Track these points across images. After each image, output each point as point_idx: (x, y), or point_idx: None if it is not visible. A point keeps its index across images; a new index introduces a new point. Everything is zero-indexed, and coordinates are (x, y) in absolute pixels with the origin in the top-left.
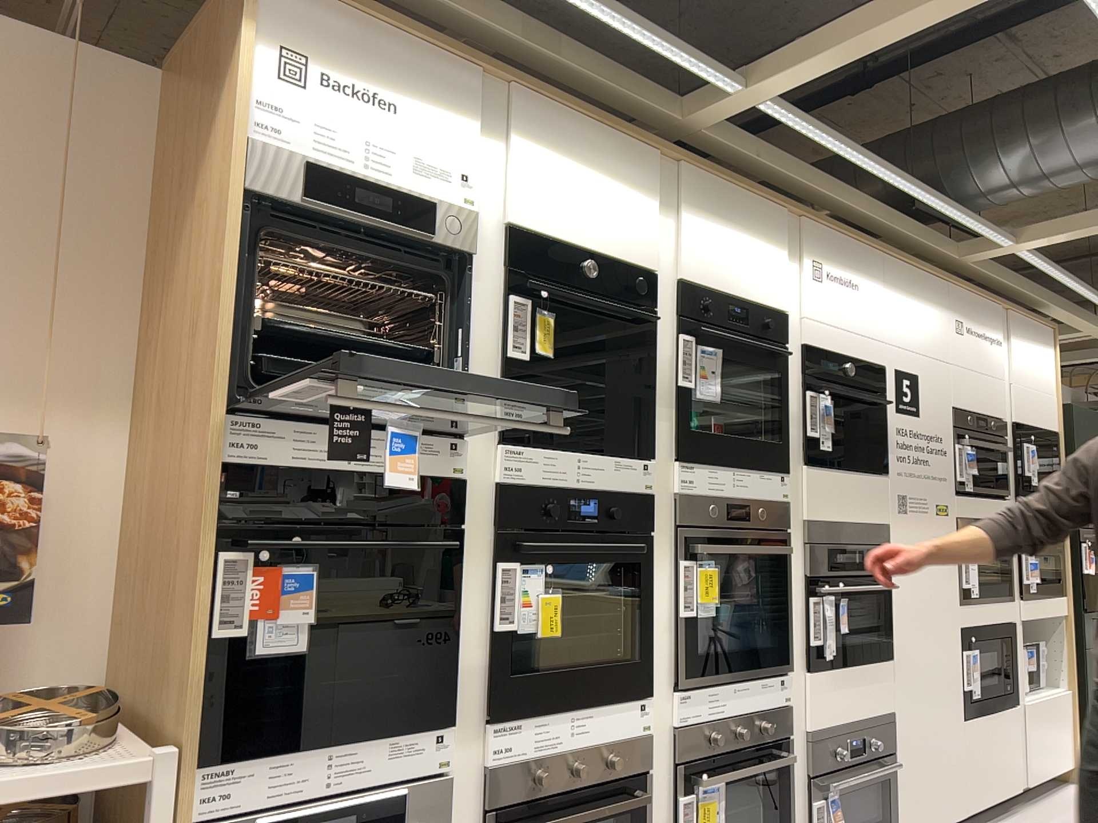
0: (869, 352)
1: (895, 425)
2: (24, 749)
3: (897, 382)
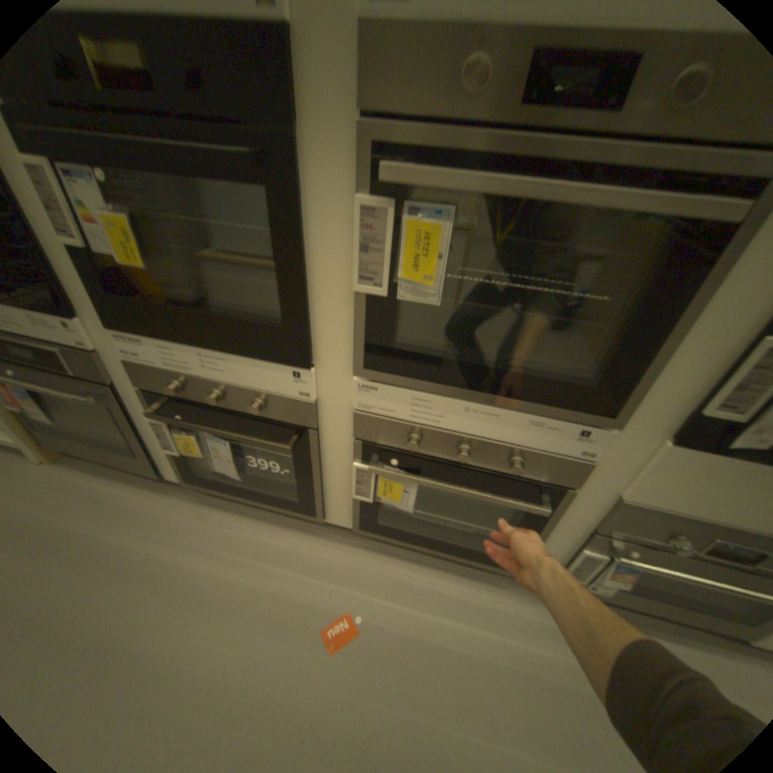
0: None
1: None
2: None
3: None
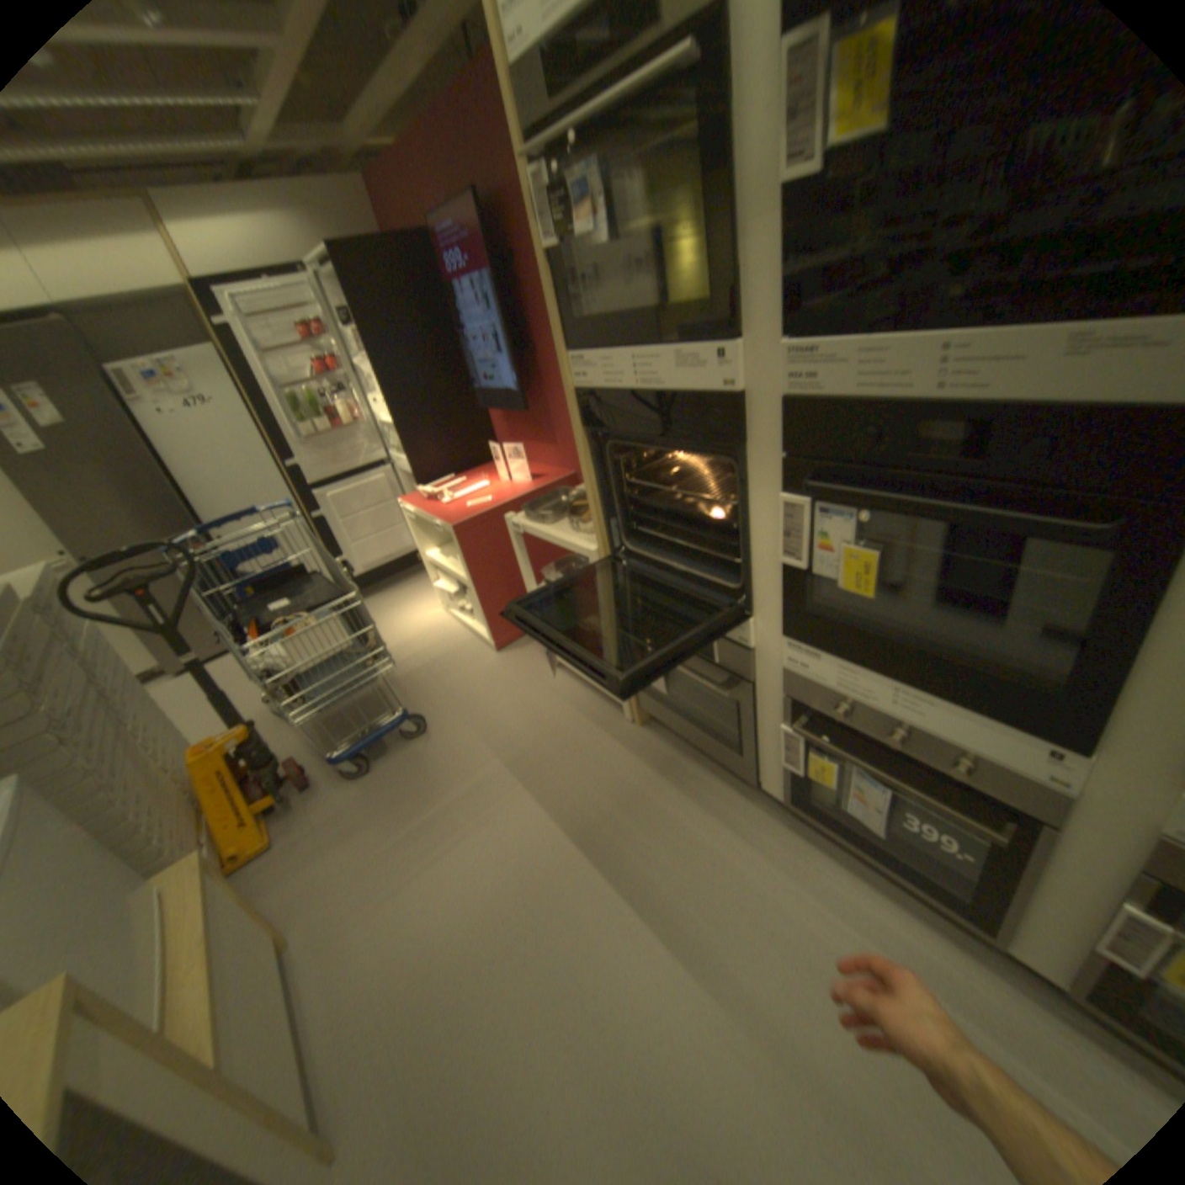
0: None
1: None
2: (573, 528)
3: None
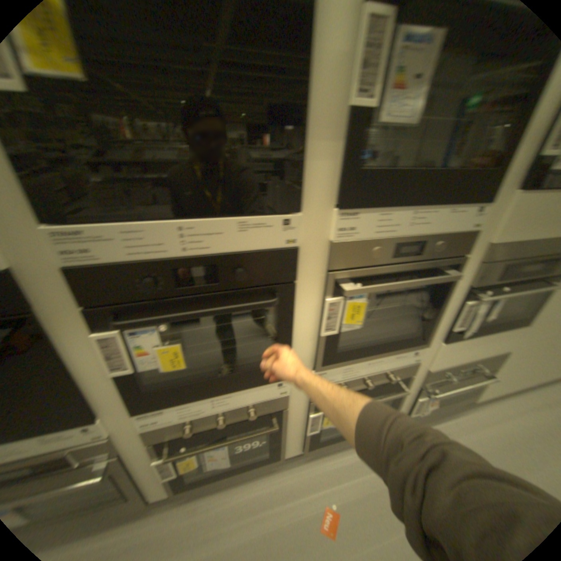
0: None
1: None
2: None
3: None
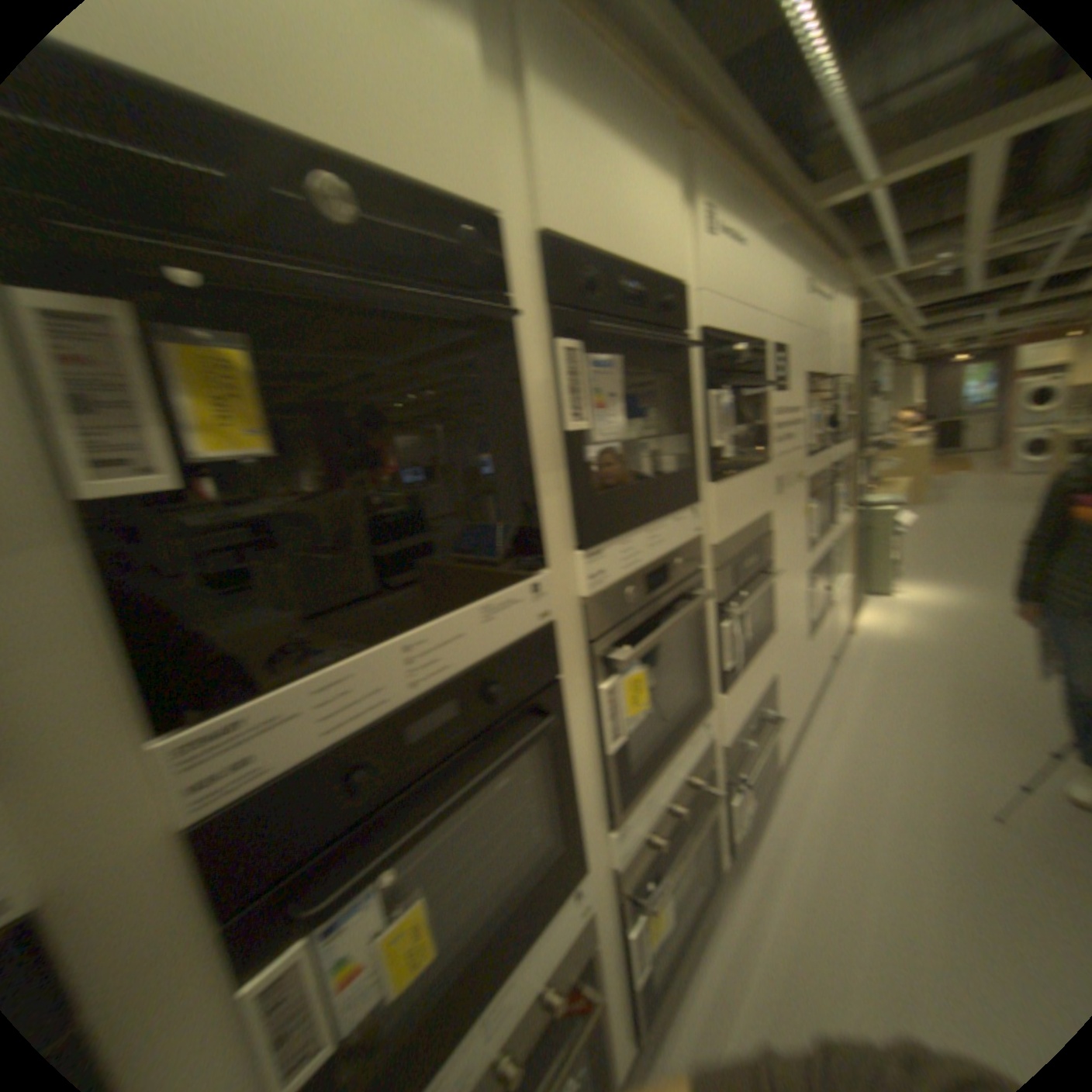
0: (766, 326)
1: (784, 407)
2: None
3: (785, 357)
